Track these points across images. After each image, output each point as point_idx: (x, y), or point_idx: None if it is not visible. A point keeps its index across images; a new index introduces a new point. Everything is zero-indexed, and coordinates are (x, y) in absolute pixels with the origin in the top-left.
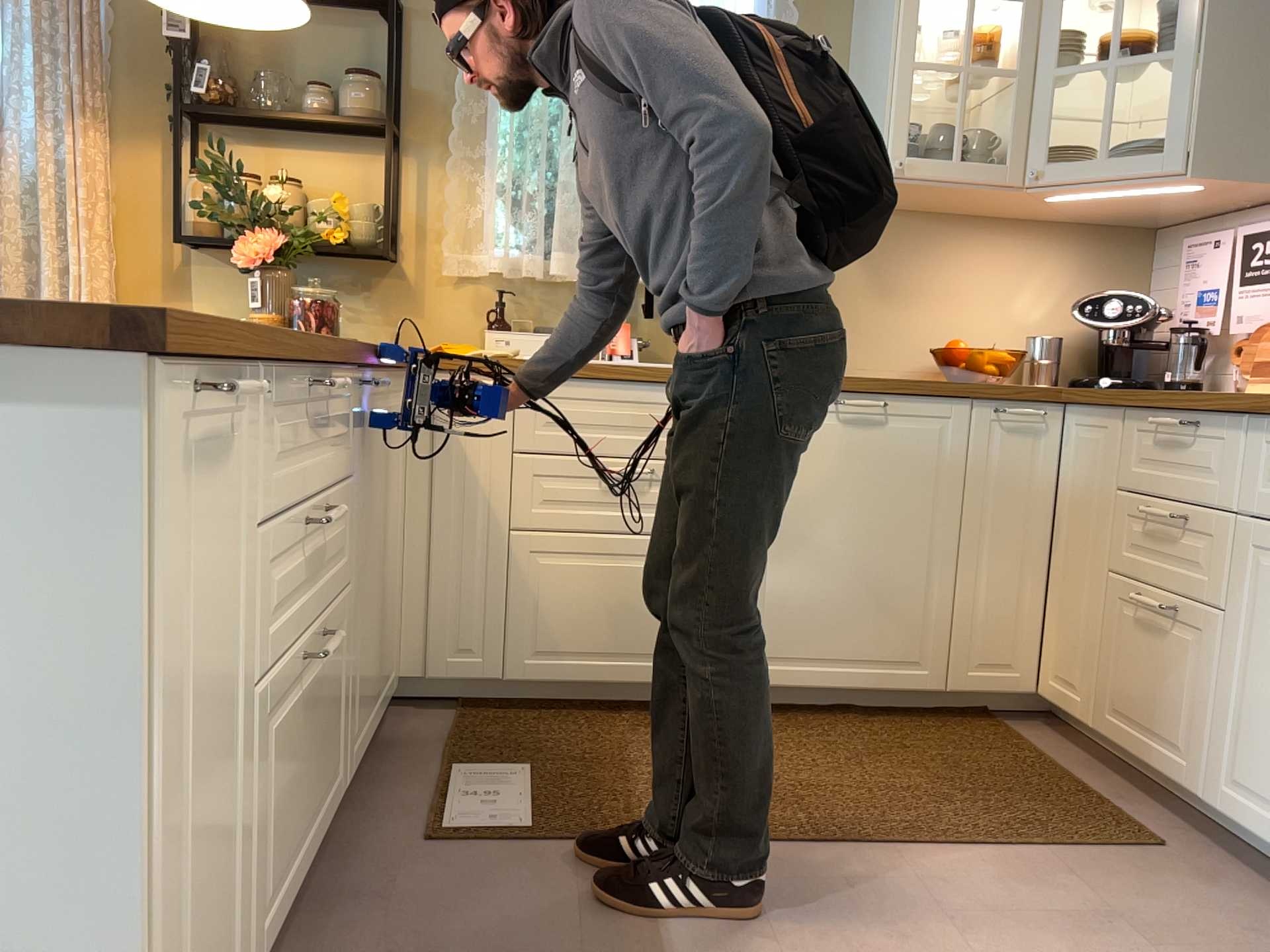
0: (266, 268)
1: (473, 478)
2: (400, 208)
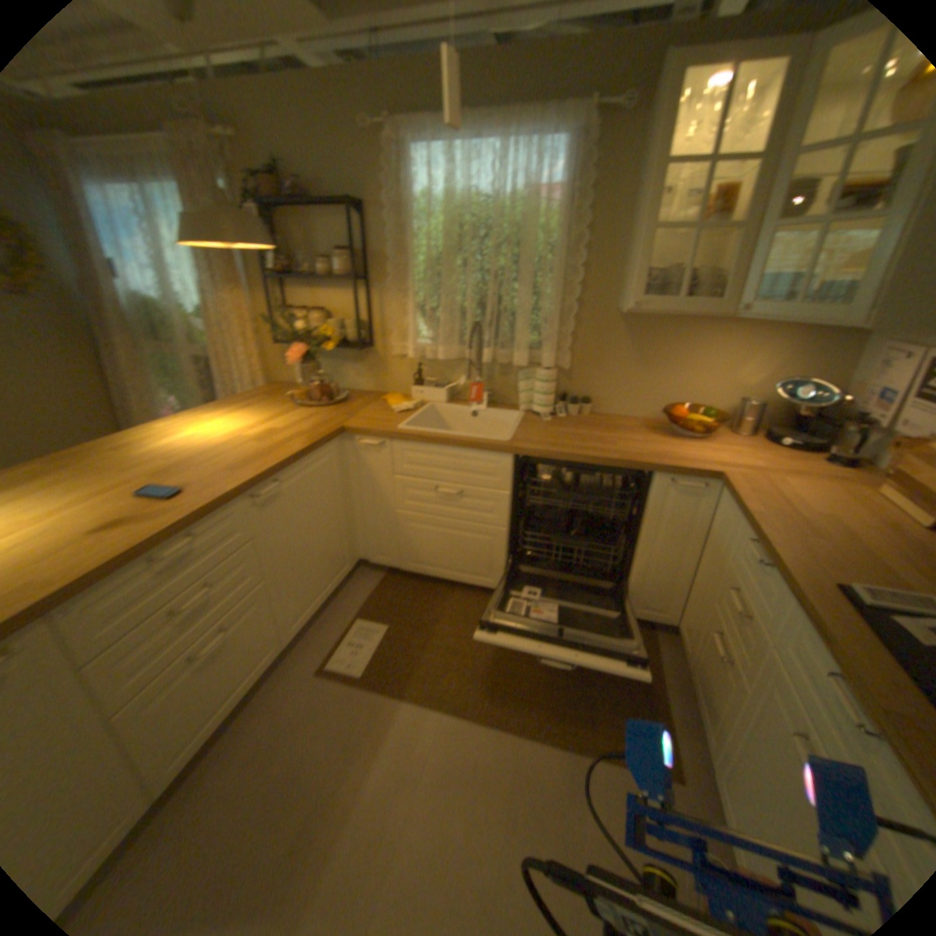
0: (300, 363)
1: (376, 486)
2: (369, 319)
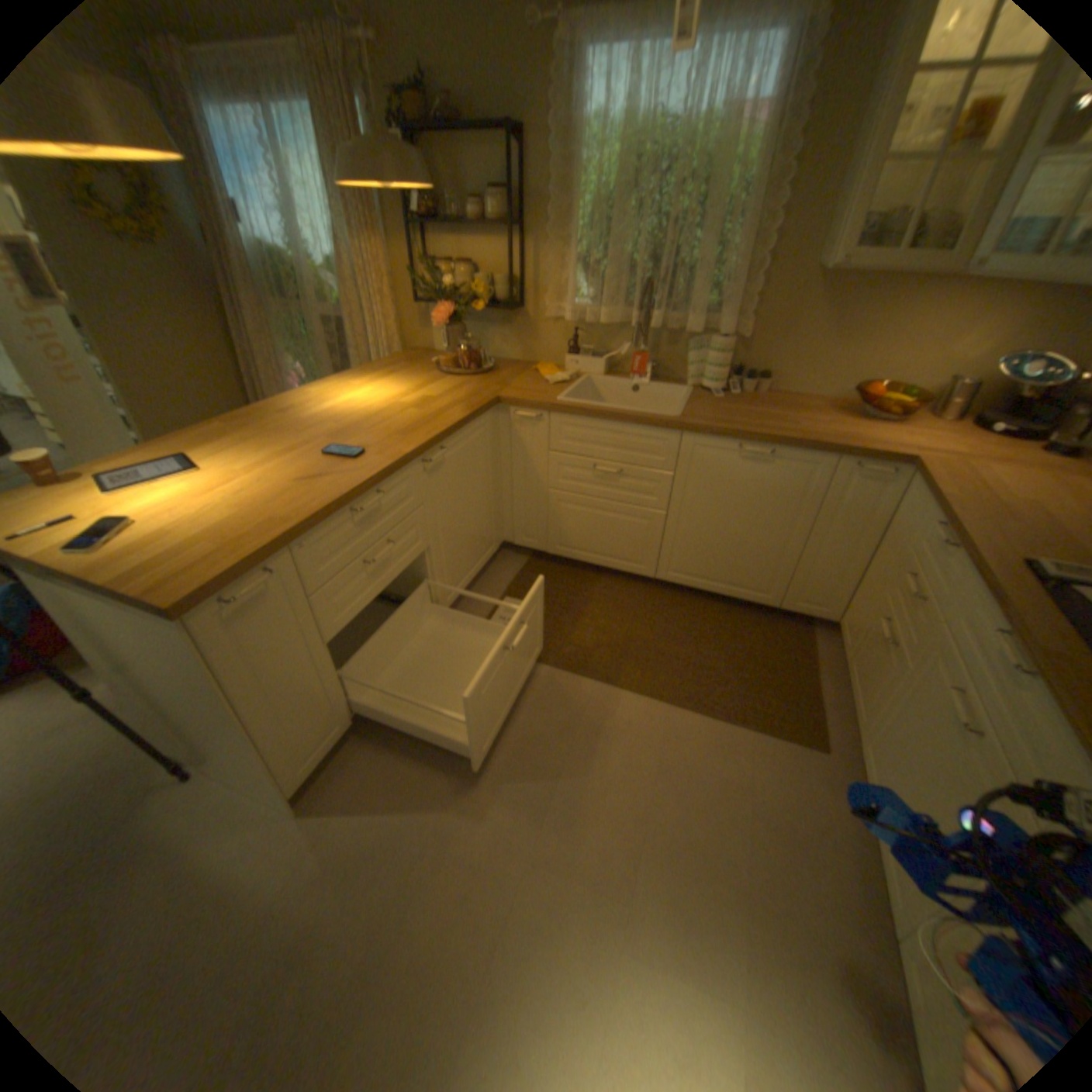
0: (448, 325)
1: (530, 463)
2: (523, 275)
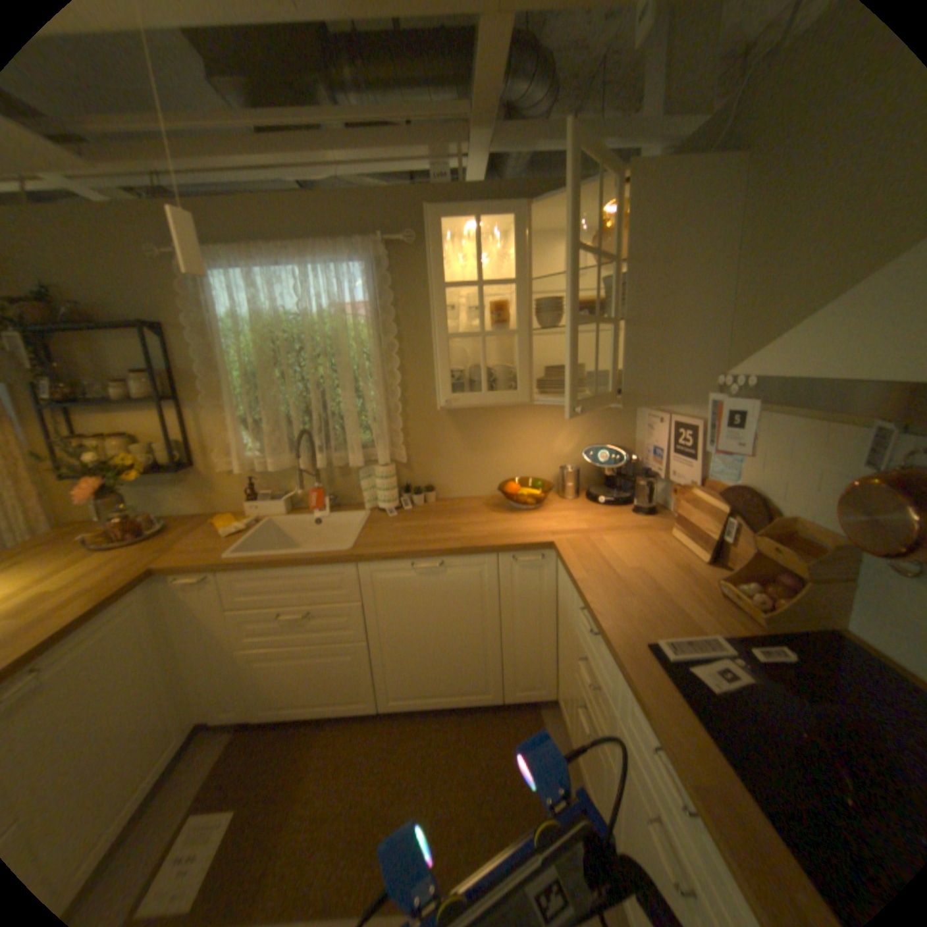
0: (95, 498)
1: (204, 629)
2: (185, 438)
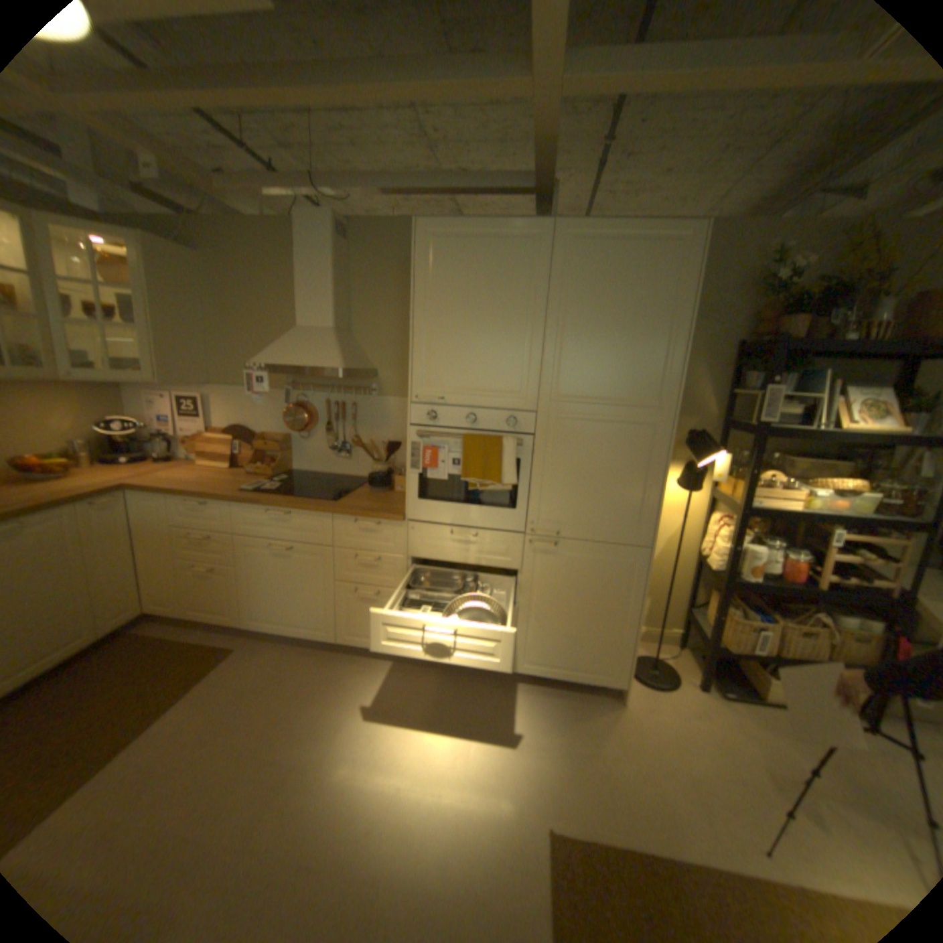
0: None
1: None
2: None
